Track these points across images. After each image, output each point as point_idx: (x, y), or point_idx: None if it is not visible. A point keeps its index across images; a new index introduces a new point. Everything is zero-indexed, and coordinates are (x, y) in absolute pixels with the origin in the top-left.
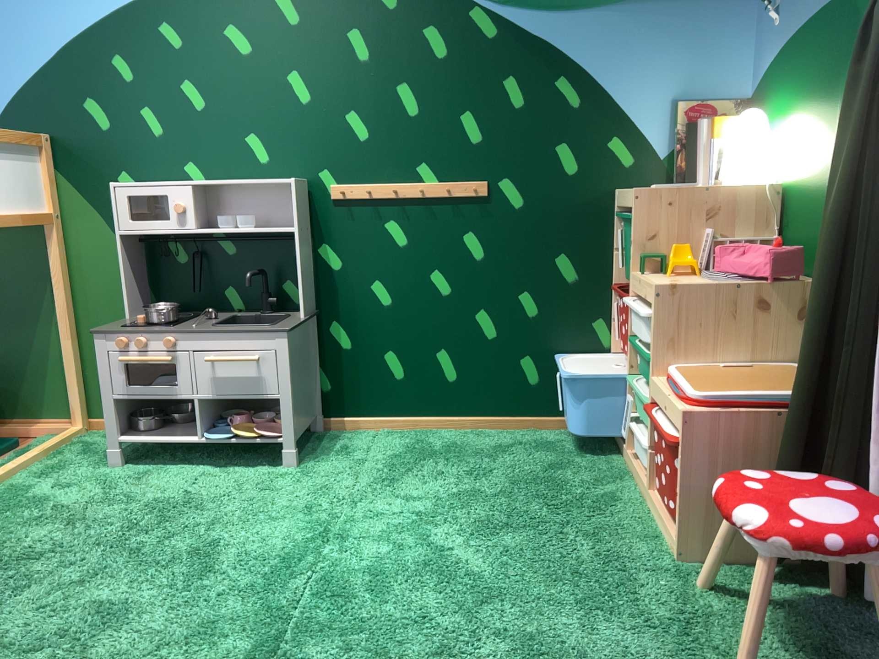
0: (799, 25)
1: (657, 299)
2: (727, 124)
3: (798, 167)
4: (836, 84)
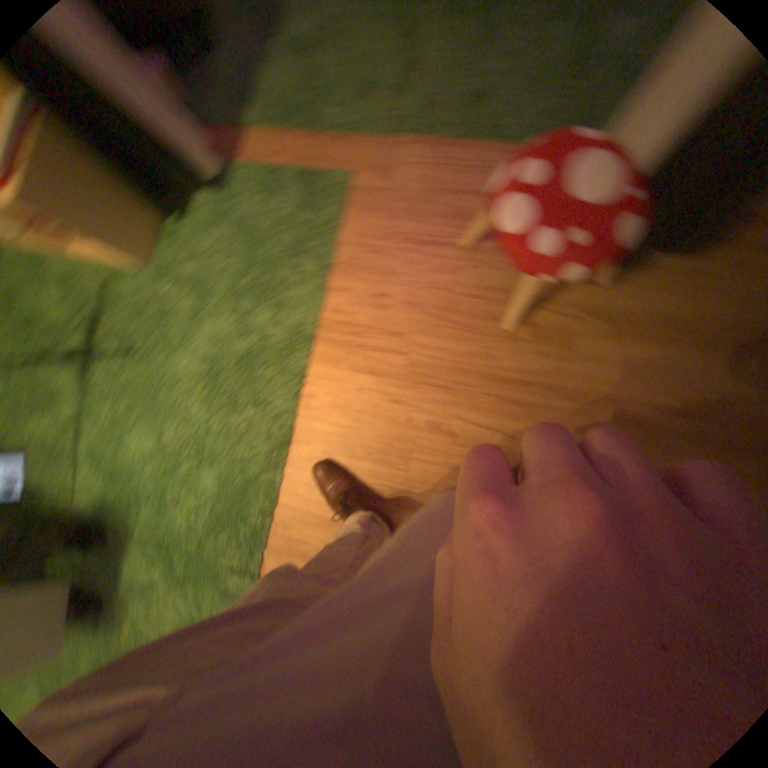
0: None
1: None
2: None
3: None
4: None
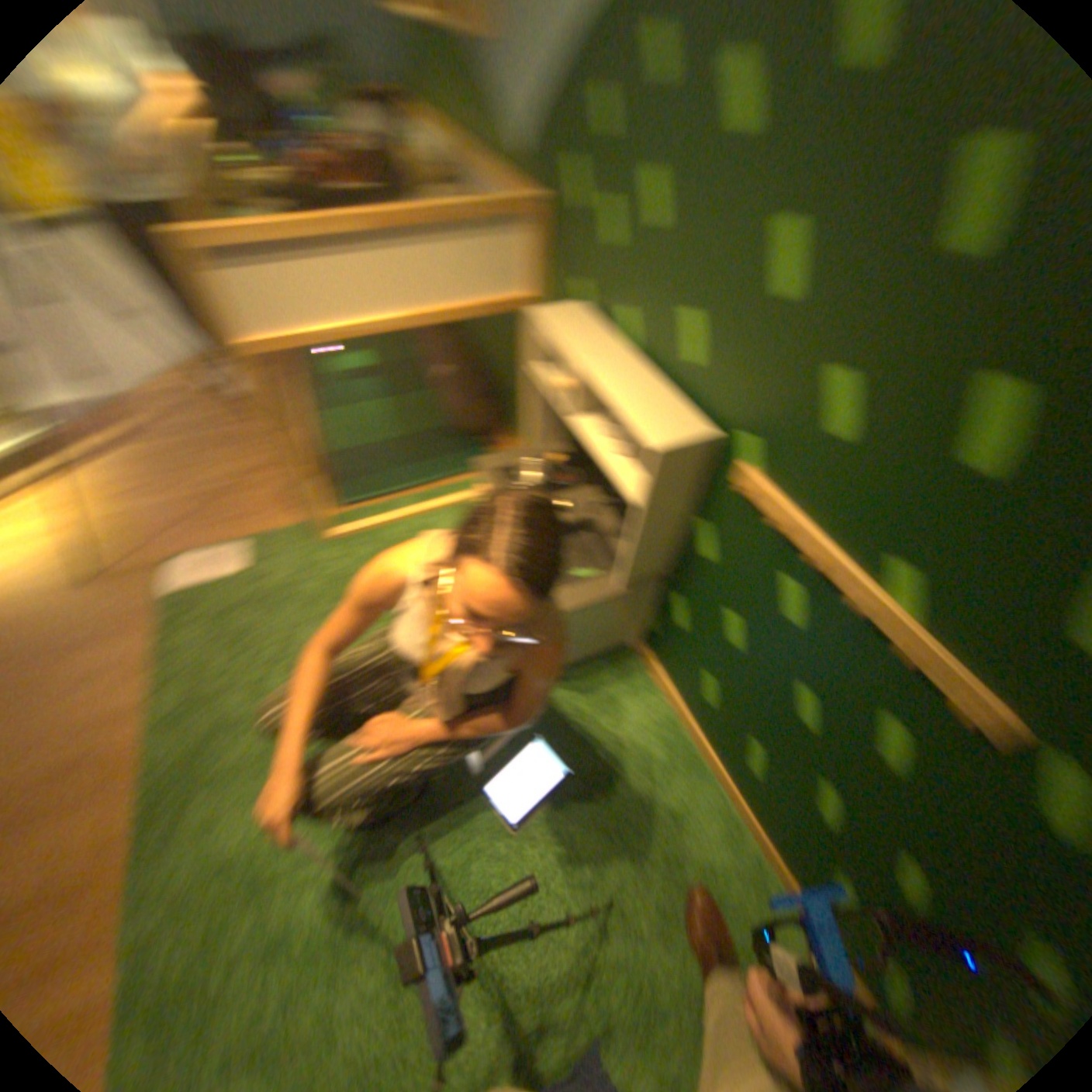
0: None
1: None
2: None
3: None
4: None
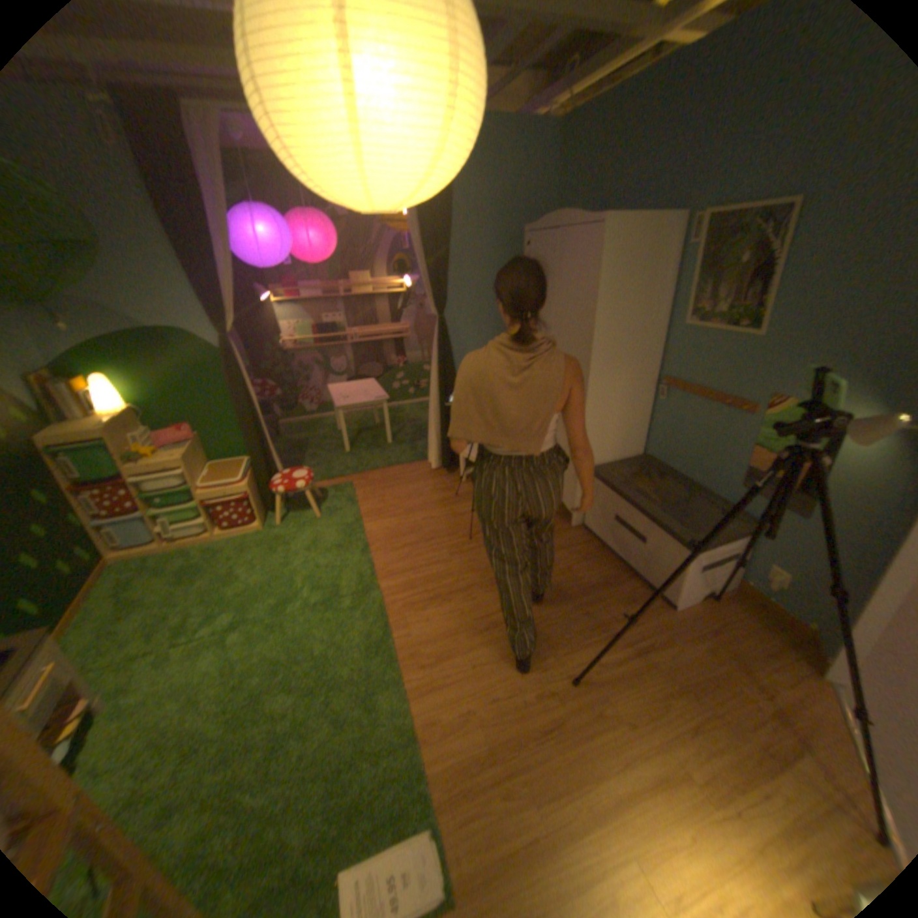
0: (97, 335)
1: (180, 466)
2: (74, 385)
3: (138, 397)
4: (157, 363)
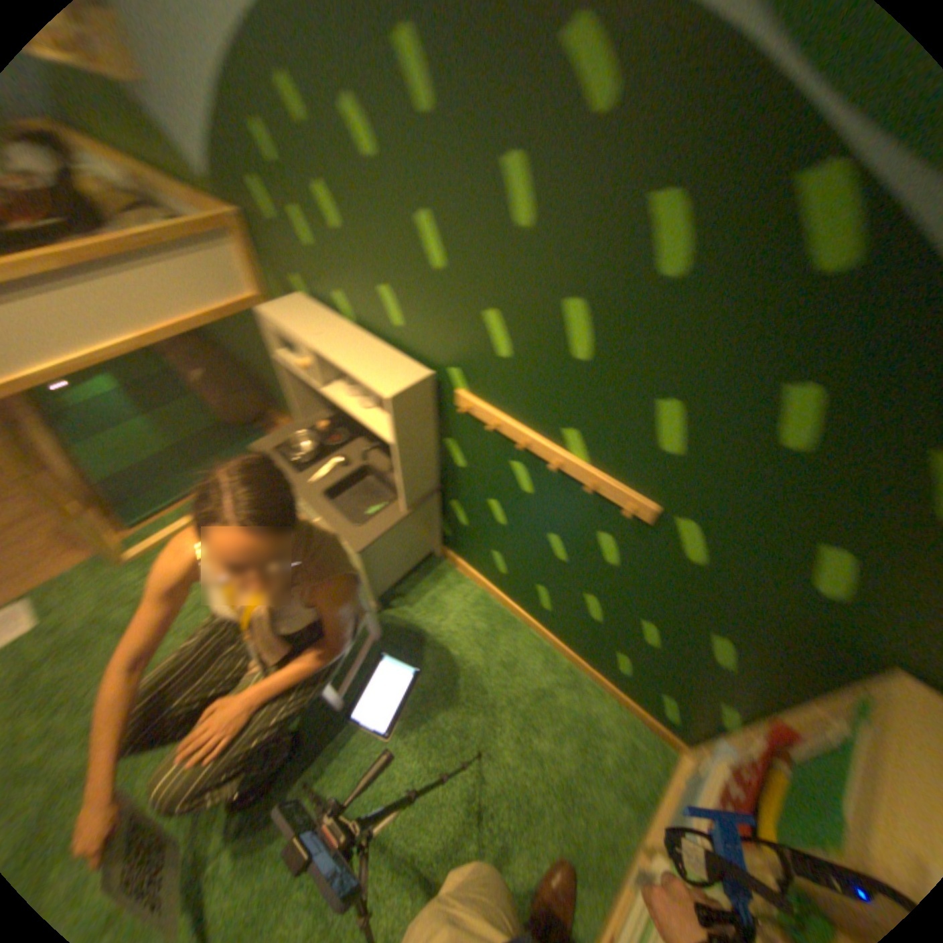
0: None
1: None
2: None
3: None
4: None
